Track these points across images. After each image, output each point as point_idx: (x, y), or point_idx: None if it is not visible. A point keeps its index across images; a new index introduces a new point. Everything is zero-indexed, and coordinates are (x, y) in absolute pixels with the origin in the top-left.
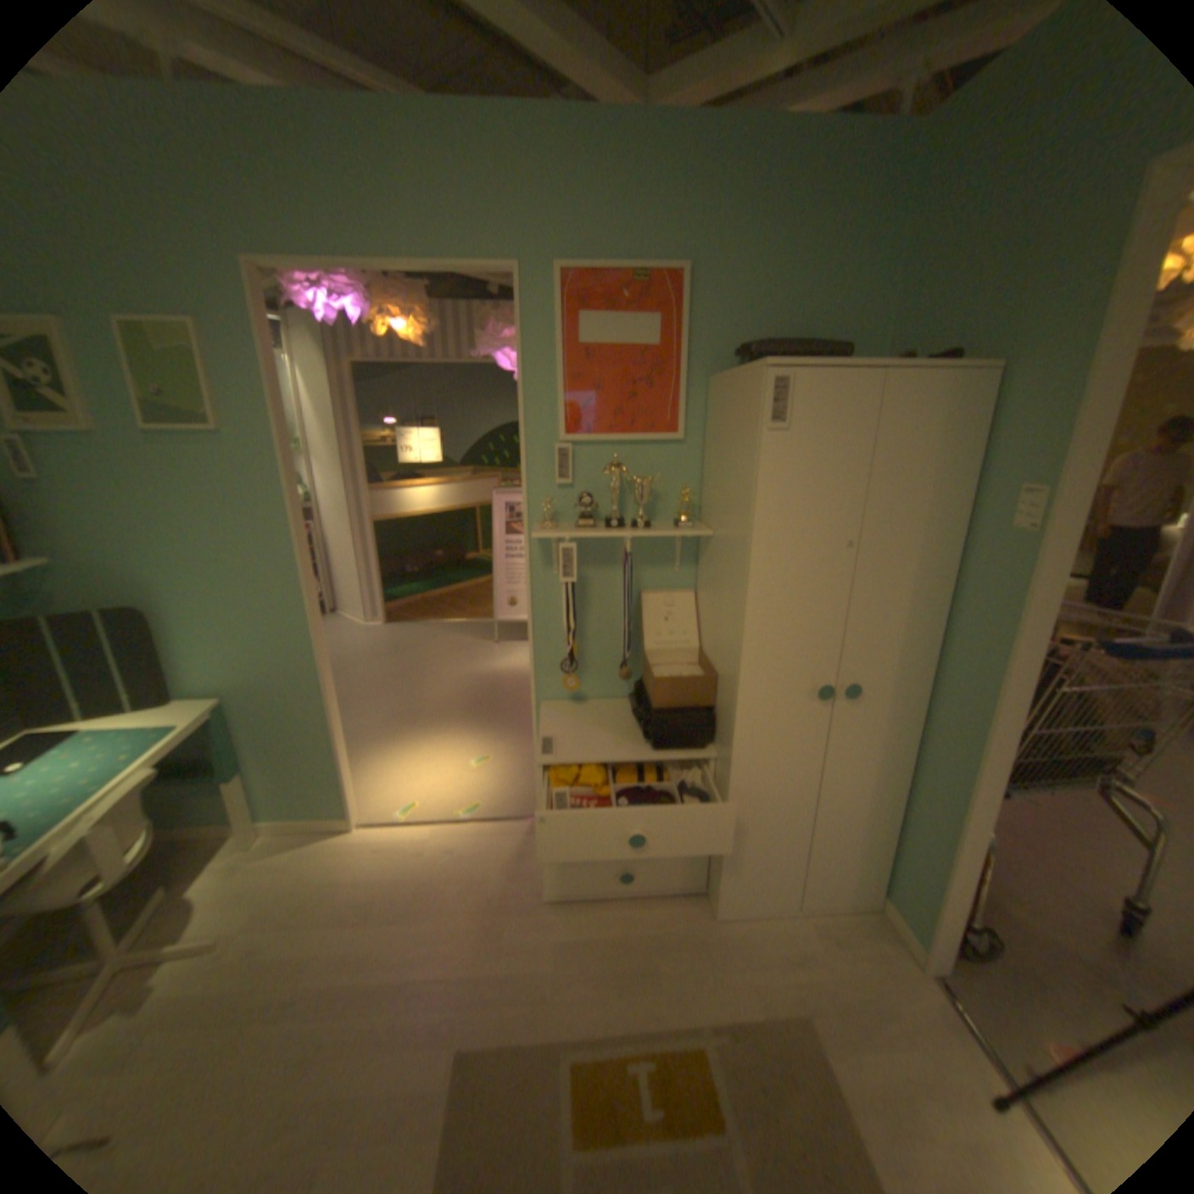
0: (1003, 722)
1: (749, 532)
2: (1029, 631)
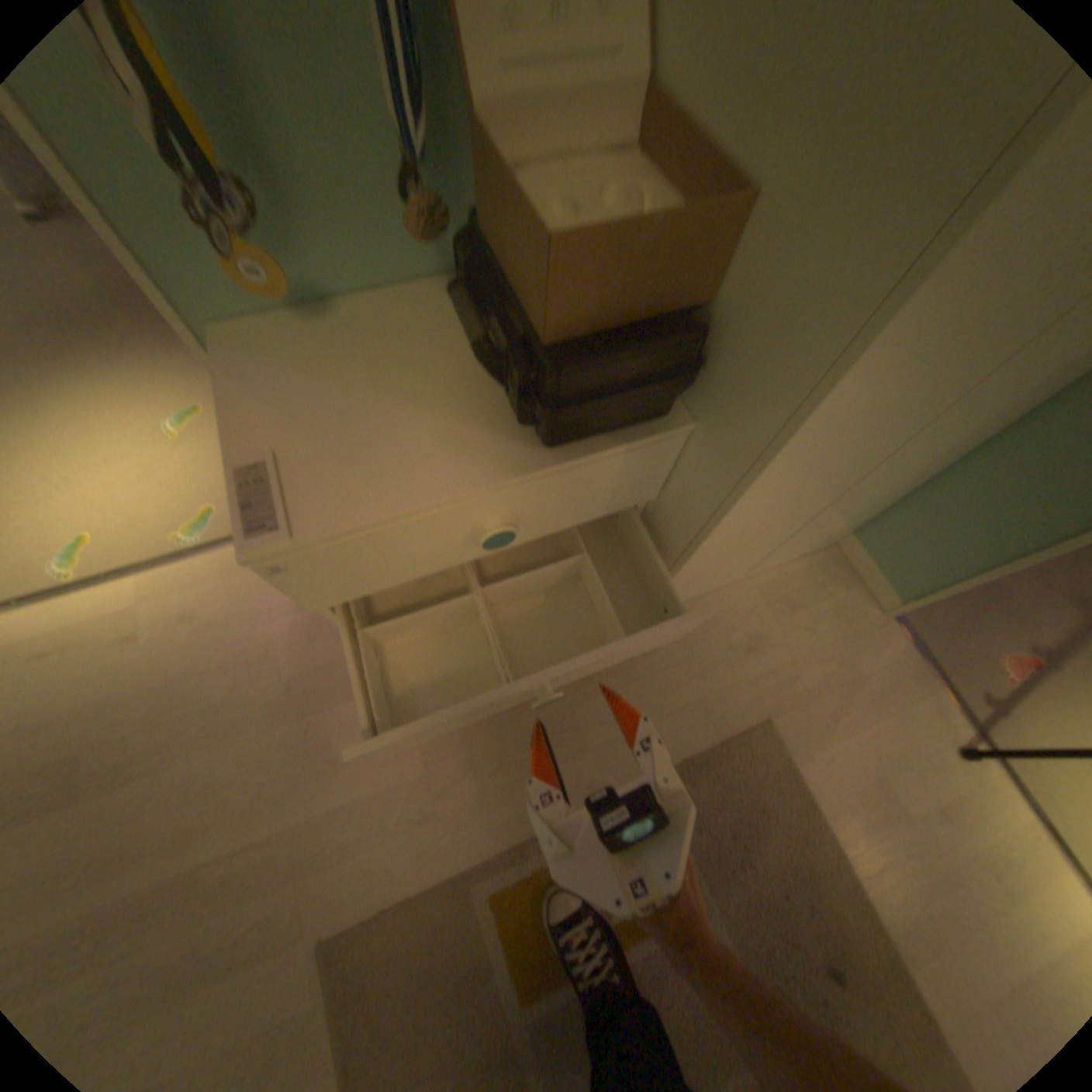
0: None
1: None
2: None
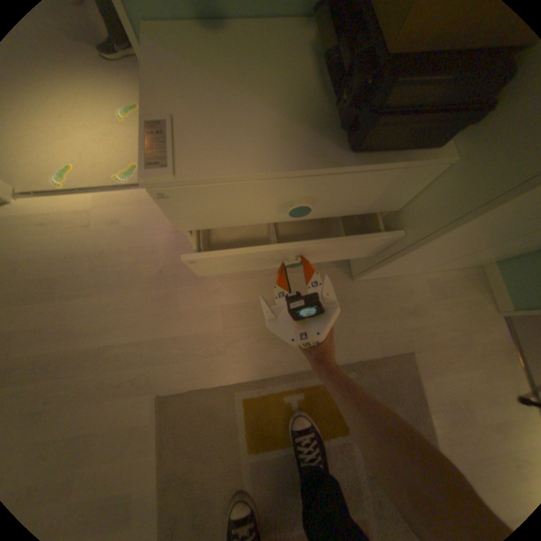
0: None
1: None
2: None
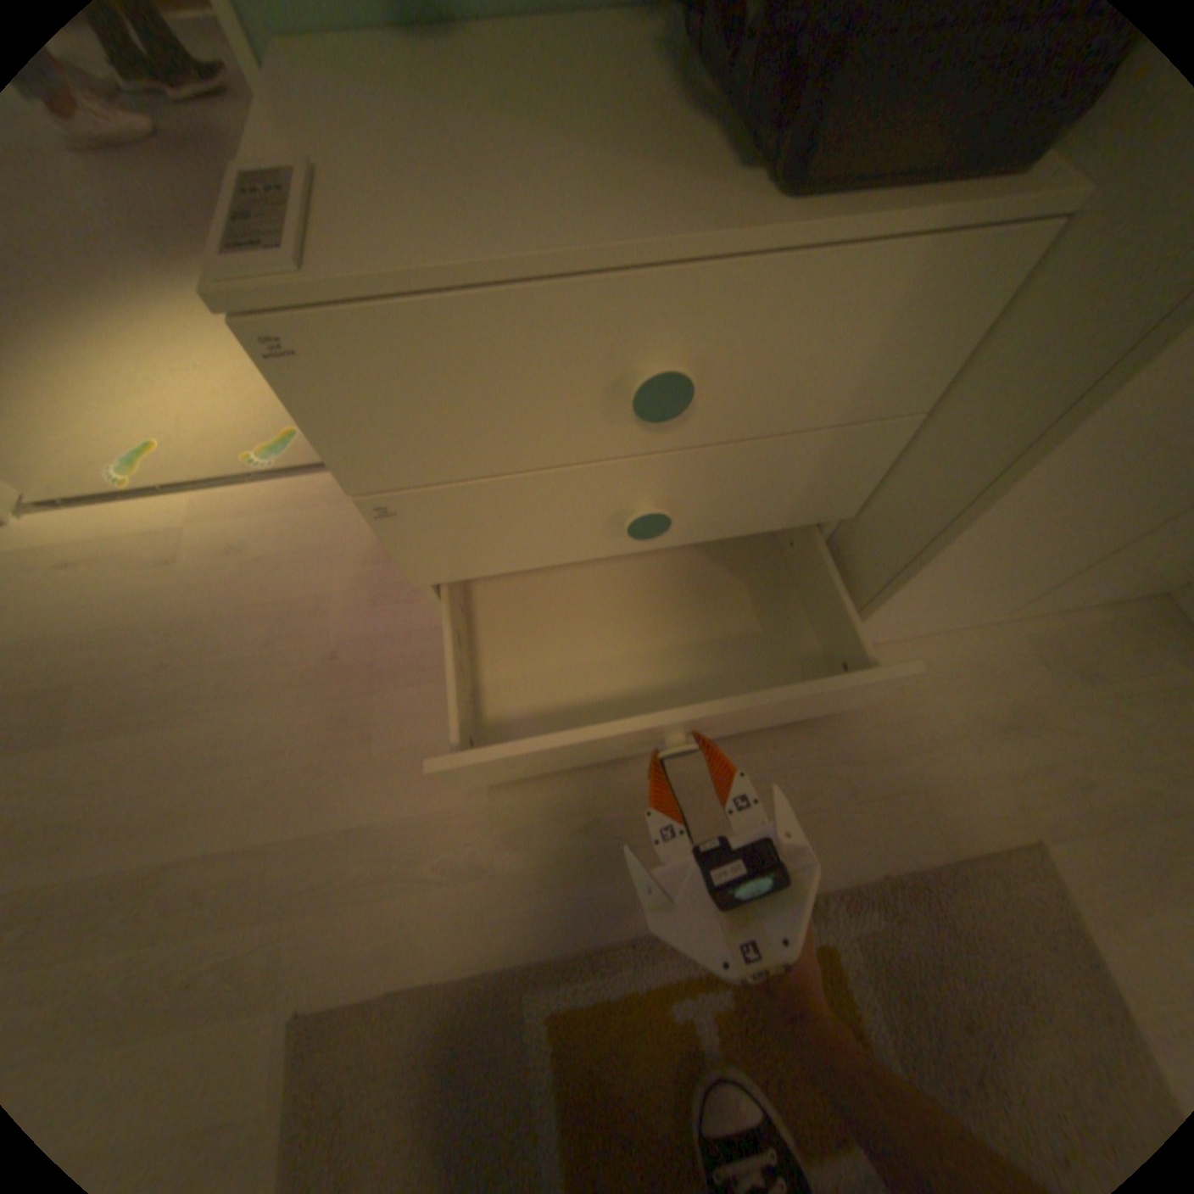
0: None
1: None
2: None
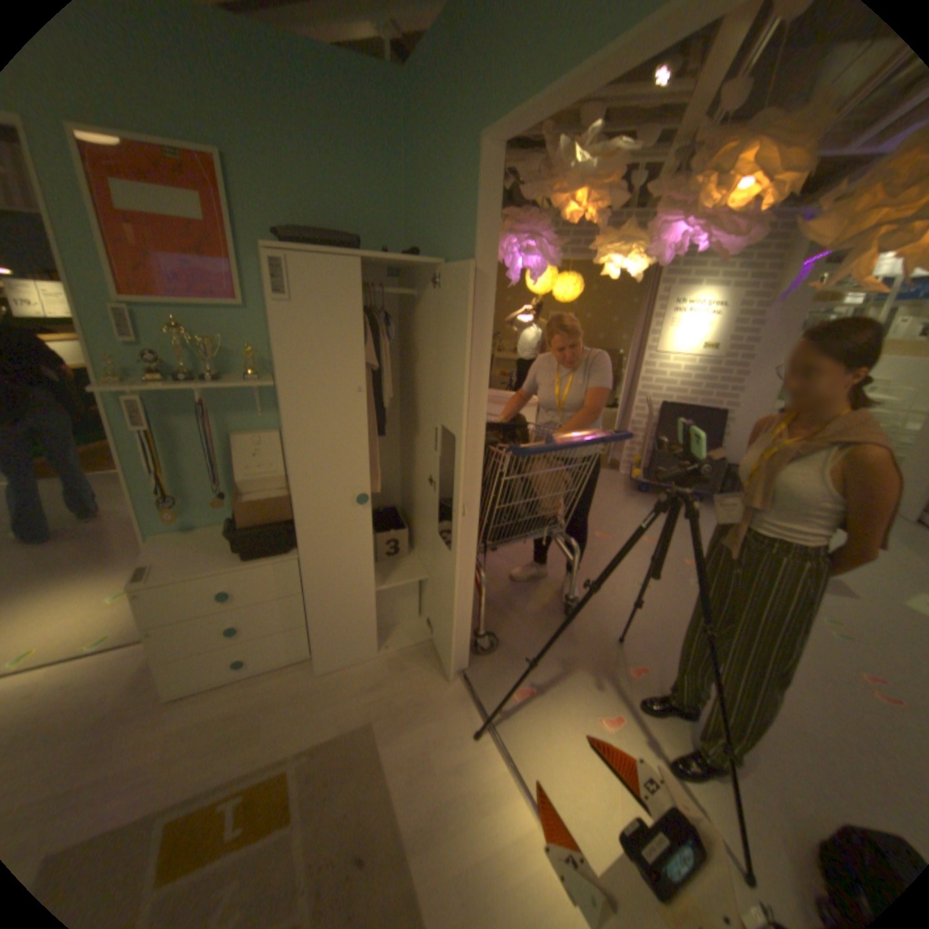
0: (465, 503)
1: (277, 382)
2: (469, 444)
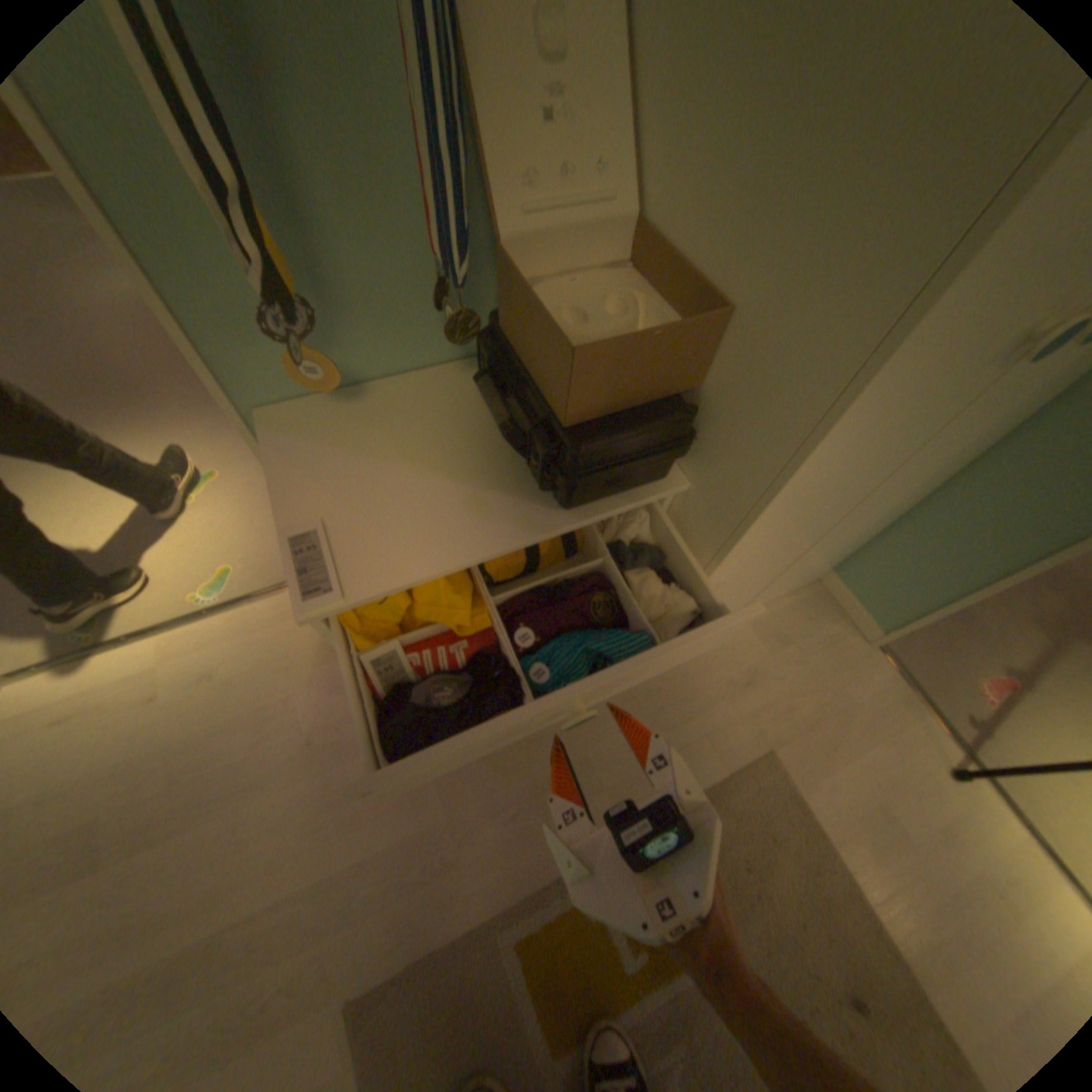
0: None
1: None
2: None
